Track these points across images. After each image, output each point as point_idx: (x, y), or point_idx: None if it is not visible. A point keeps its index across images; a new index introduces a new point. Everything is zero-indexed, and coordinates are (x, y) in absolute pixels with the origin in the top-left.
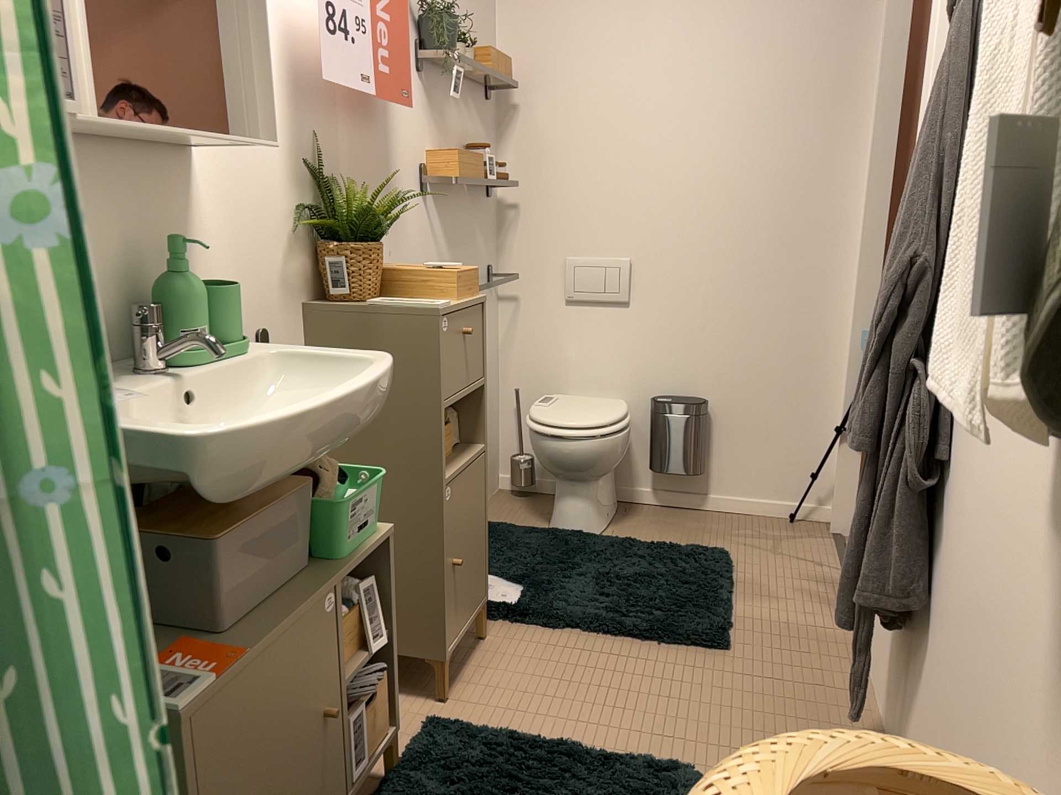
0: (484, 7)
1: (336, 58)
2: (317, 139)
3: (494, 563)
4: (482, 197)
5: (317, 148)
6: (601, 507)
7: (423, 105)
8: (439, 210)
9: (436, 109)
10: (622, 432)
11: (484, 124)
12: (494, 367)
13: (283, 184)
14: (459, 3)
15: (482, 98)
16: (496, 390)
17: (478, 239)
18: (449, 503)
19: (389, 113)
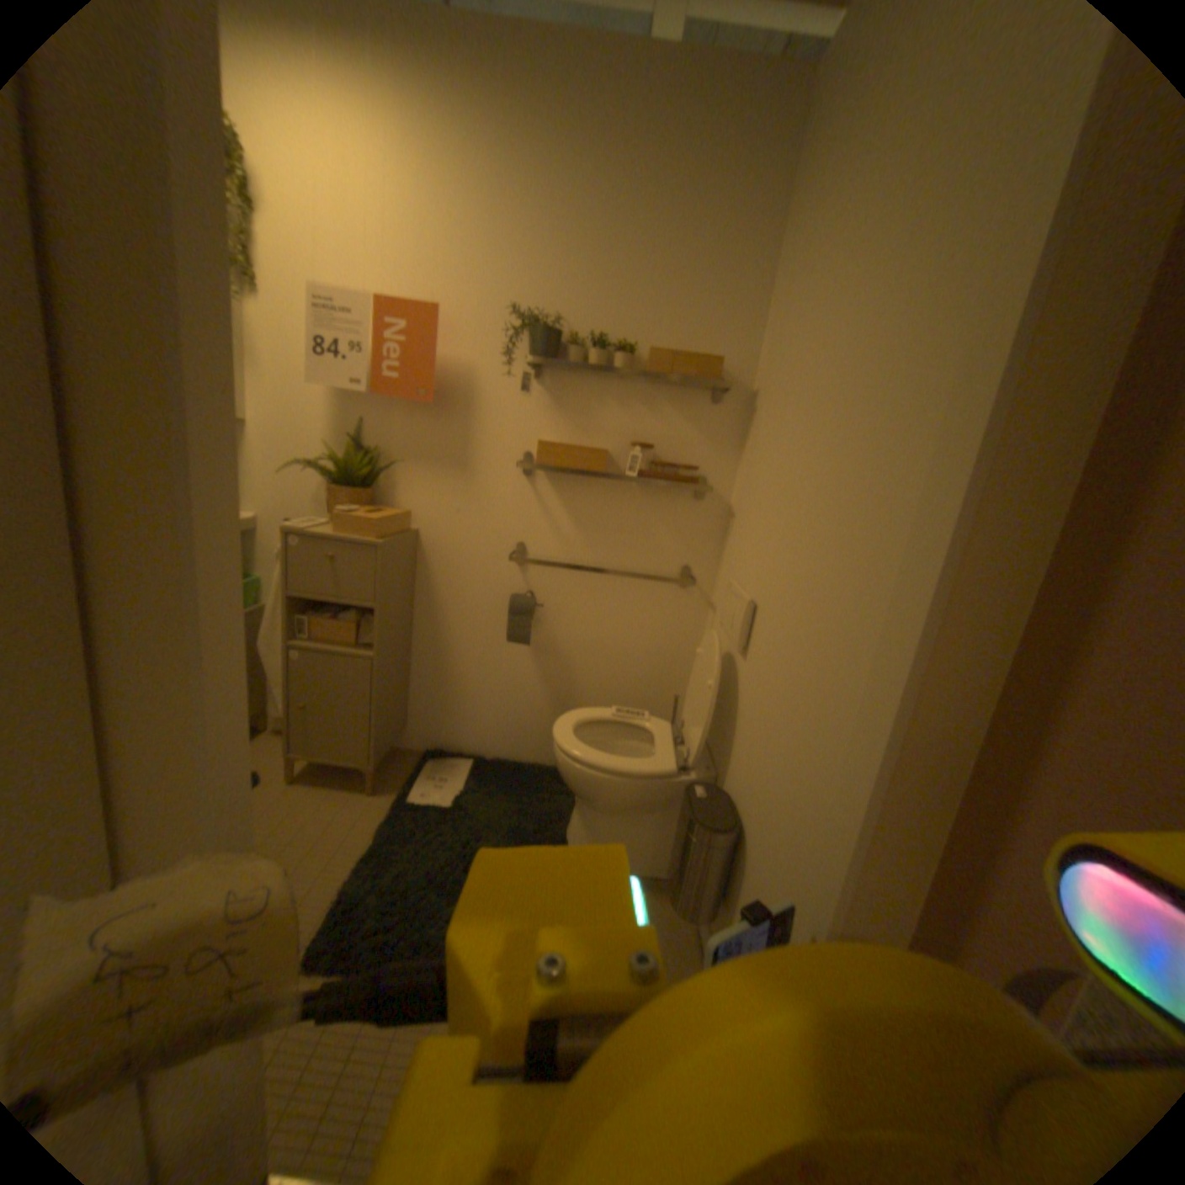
0: (732, 295)
1: (319, 365)
2: (362, 419)
3: (487, 785)
4: (680, 493)
5: (360, 424)
6: (601, 838)
7: (539, 399)
8: (560, 490)
9: (570, 403)
10: (602, 770)
11: (701, 420)
12: (679, 663)
13: (320, 442)
14: (649, 301)
15: (722, 394)
16: (683, 688)
17: (659, 531)
18: (295, 659)
19: (472, 404)
